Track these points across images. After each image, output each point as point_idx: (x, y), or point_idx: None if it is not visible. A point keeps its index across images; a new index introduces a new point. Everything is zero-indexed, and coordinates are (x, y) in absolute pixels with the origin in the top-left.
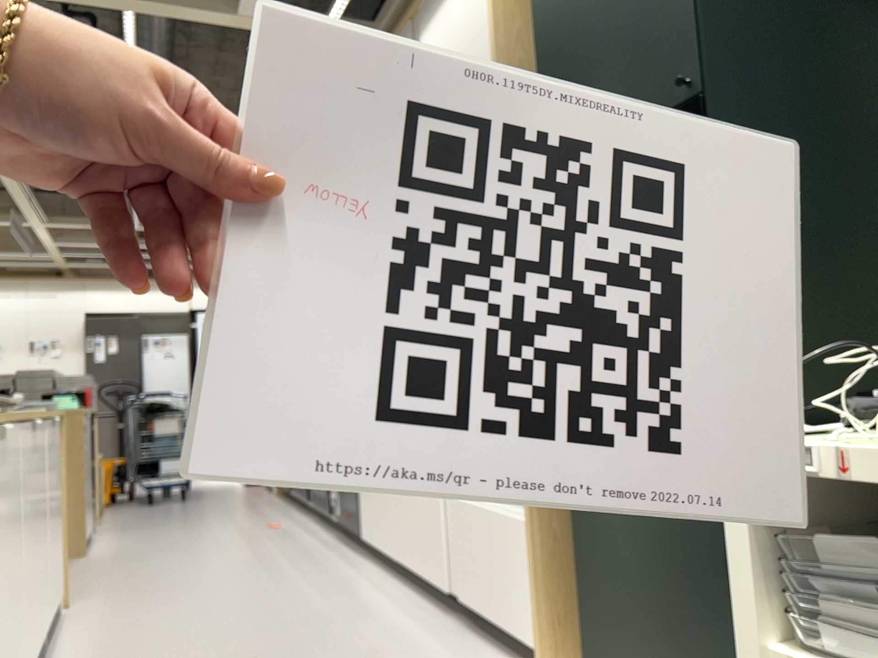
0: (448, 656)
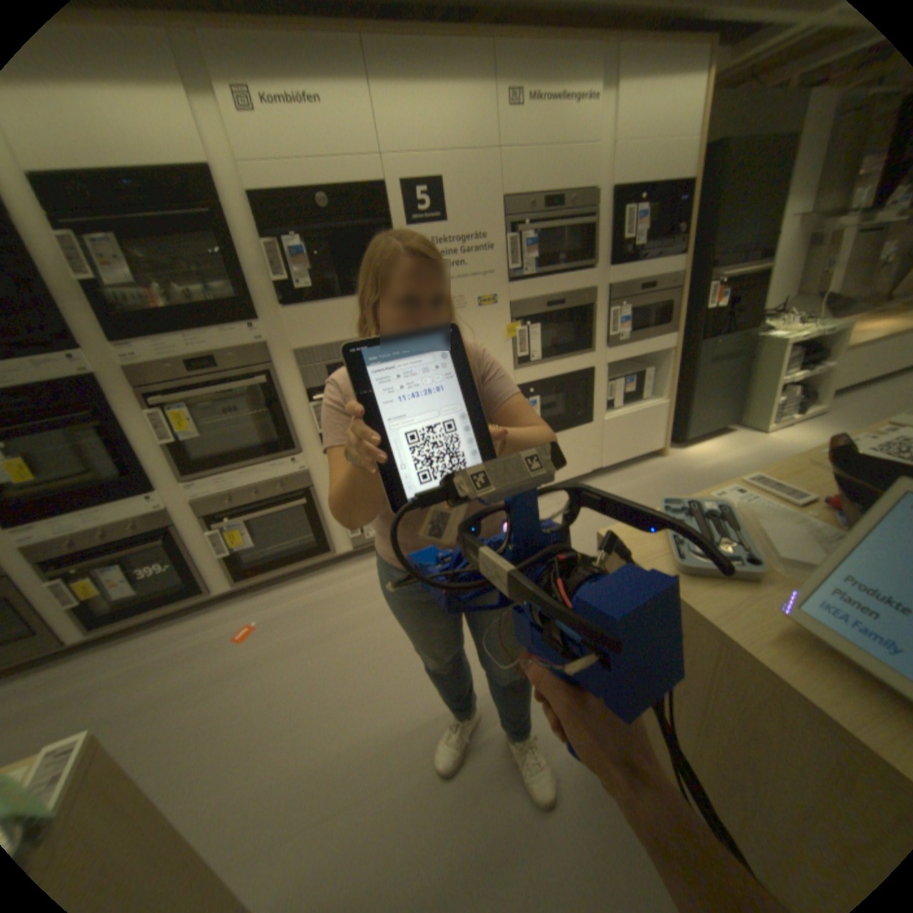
0: (638, 480)
